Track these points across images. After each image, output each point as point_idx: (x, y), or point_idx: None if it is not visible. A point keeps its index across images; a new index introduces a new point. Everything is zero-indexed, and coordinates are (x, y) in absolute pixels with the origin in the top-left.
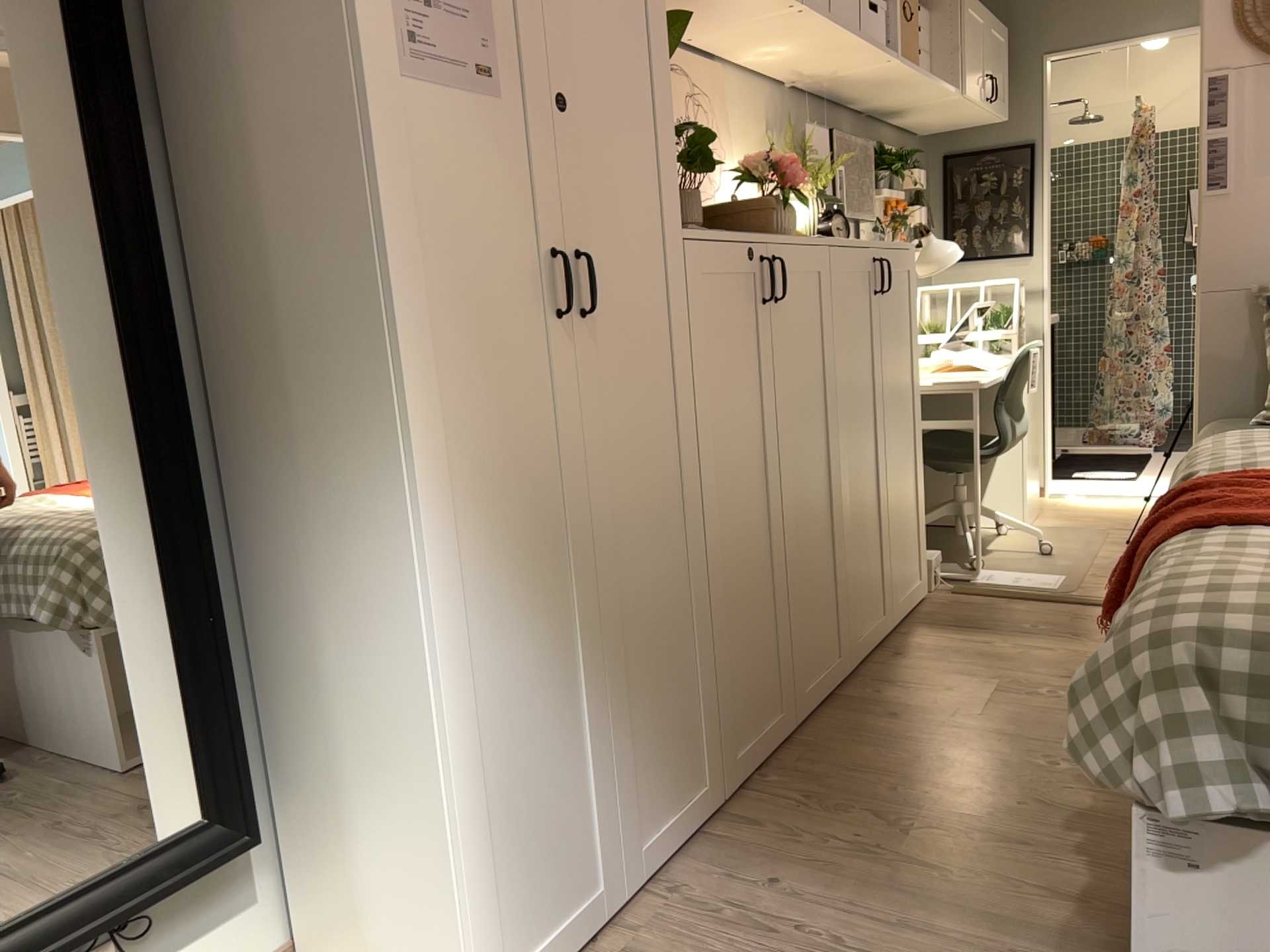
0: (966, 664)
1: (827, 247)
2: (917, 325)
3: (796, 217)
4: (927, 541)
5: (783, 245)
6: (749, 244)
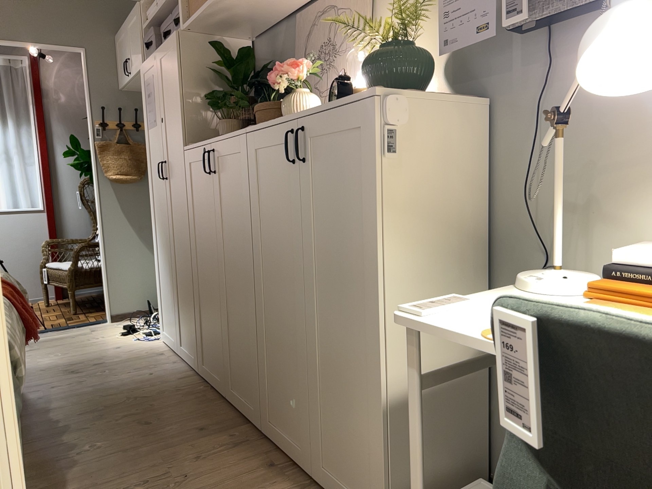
0: (216, 486)
1: (242, 135)
2: (375, 200)
3: (291, 104)
4: (384, 484)
5: (216, 143)
6: (202, 147)
